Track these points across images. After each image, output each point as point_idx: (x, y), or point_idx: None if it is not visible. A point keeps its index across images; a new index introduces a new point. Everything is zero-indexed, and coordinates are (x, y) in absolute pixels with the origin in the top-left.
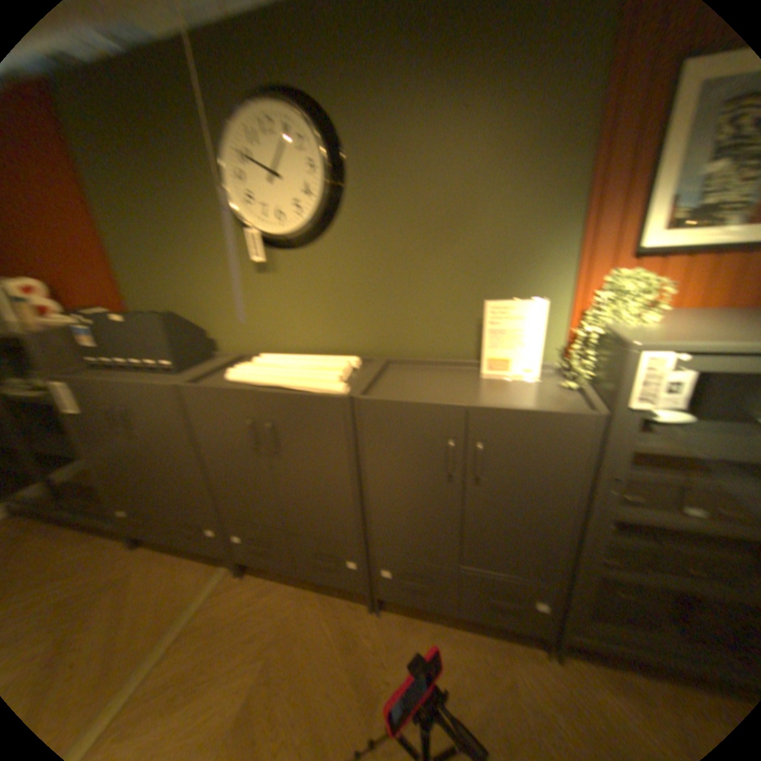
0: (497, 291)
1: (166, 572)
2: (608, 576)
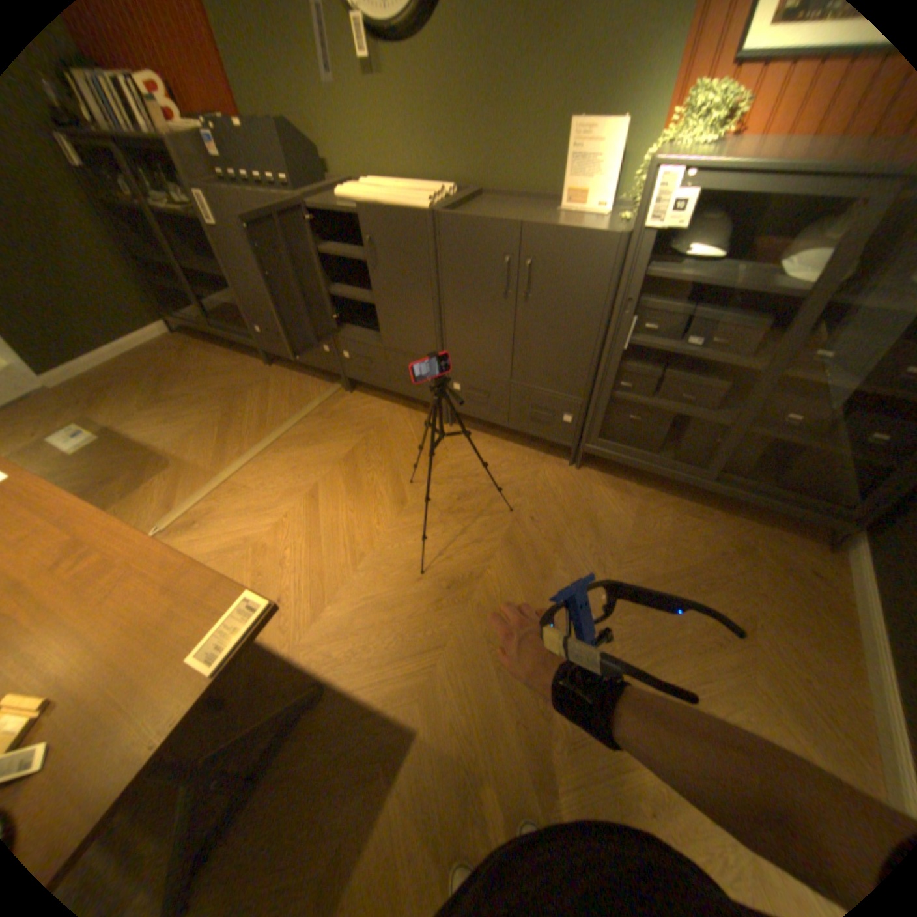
0: (595, 109)
1: (299, 382)
2: (621, 396)
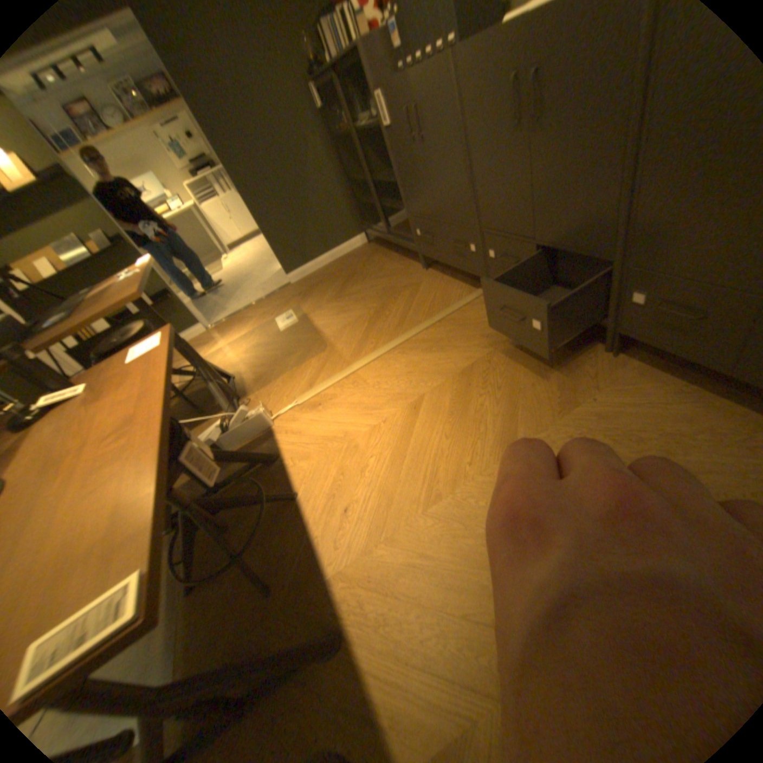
0: None
1: (444, 286)
2: None
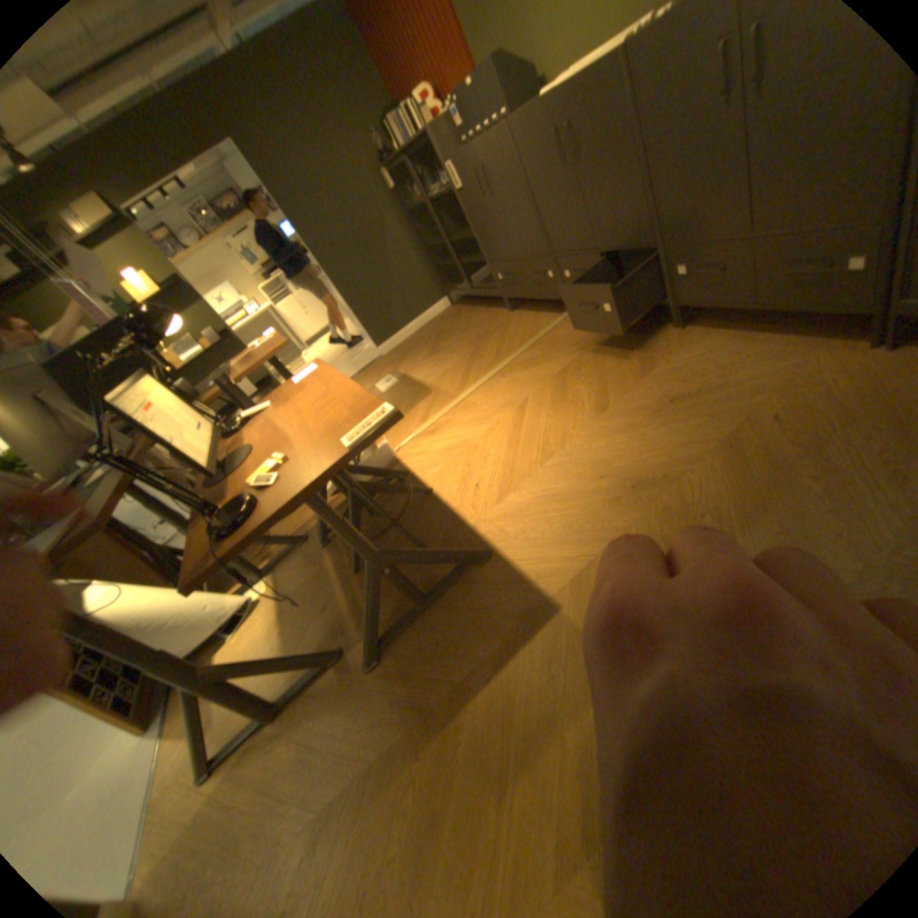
0: None
1: (532, 318)
2: None
